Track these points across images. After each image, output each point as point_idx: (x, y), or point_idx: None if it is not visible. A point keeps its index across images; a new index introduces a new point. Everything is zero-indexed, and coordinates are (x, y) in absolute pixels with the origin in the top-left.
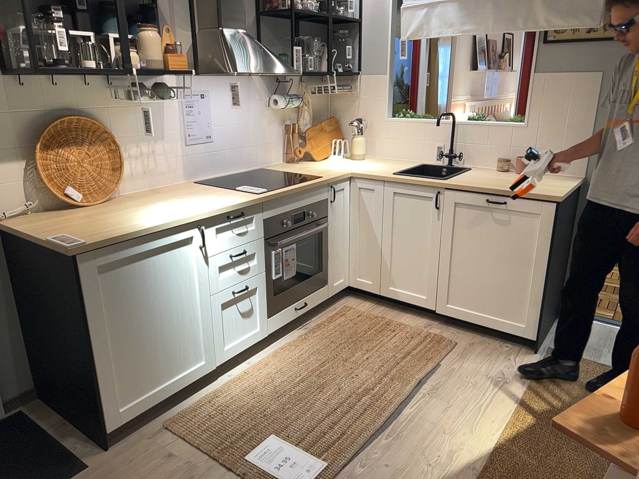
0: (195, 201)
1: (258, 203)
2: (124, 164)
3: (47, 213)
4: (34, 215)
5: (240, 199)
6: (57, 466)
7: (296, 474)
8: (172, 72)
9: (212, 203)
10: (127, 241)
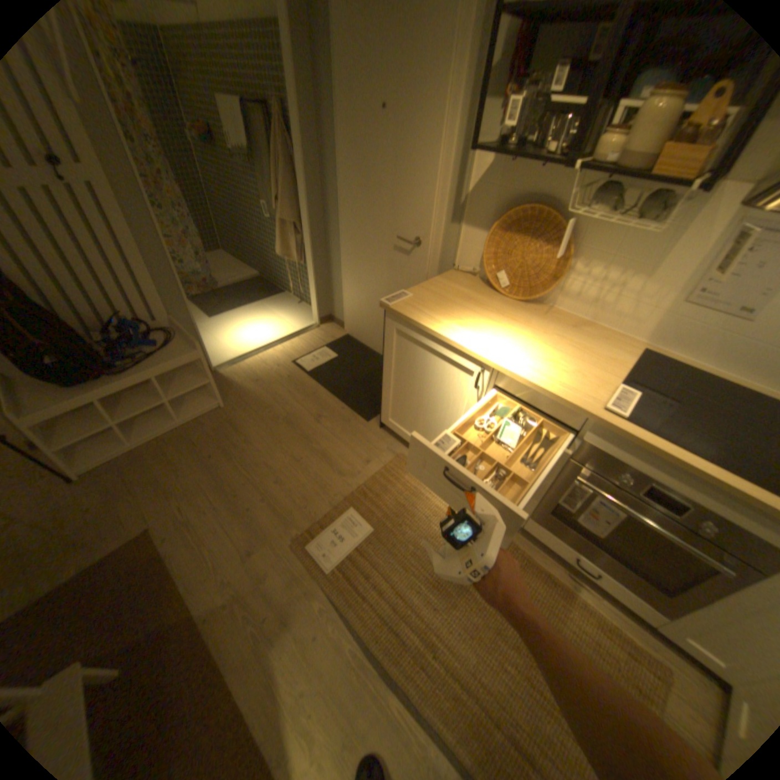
0: (547, 353)
1: (584, 416)
2: (562, 276)
3: (483, 281)
4: (471, 278)
5: (567, 390)
6: (372, 408)
7: (326, 545)
8: (648, 177)
9: (537, 366)
10: (417, 327)
